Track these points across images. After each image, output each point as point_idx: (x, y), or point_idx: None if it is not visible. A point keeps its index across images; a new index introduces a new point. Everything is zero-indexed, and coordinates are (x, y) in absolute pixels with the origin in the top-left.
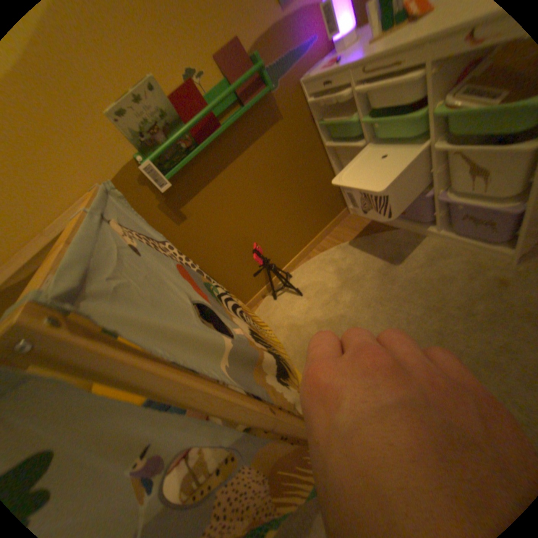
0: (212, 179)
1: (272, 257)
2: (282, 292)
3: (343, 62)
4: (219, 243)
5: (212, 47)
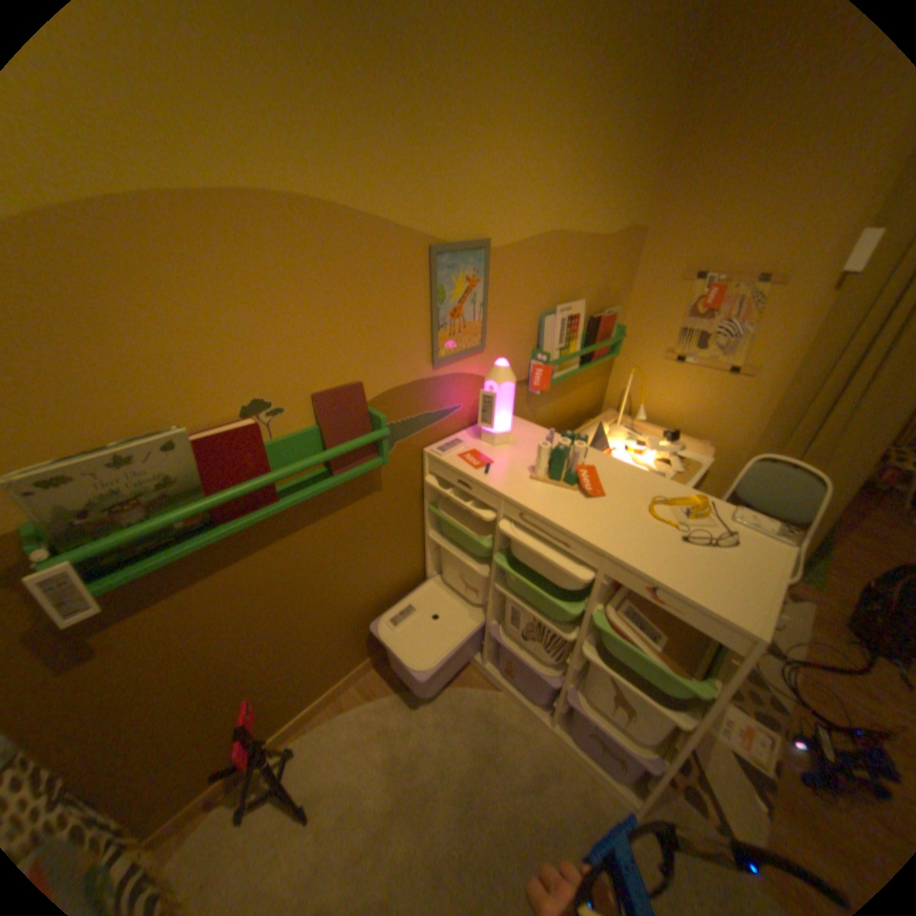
0: (209, 576)
1: (268, 711)
2: (261, 801)
3: (497, 482)
4: (157, 702)
5: (319, 383)
